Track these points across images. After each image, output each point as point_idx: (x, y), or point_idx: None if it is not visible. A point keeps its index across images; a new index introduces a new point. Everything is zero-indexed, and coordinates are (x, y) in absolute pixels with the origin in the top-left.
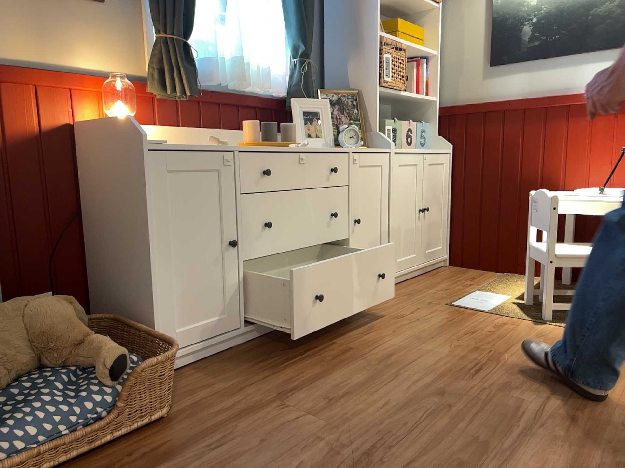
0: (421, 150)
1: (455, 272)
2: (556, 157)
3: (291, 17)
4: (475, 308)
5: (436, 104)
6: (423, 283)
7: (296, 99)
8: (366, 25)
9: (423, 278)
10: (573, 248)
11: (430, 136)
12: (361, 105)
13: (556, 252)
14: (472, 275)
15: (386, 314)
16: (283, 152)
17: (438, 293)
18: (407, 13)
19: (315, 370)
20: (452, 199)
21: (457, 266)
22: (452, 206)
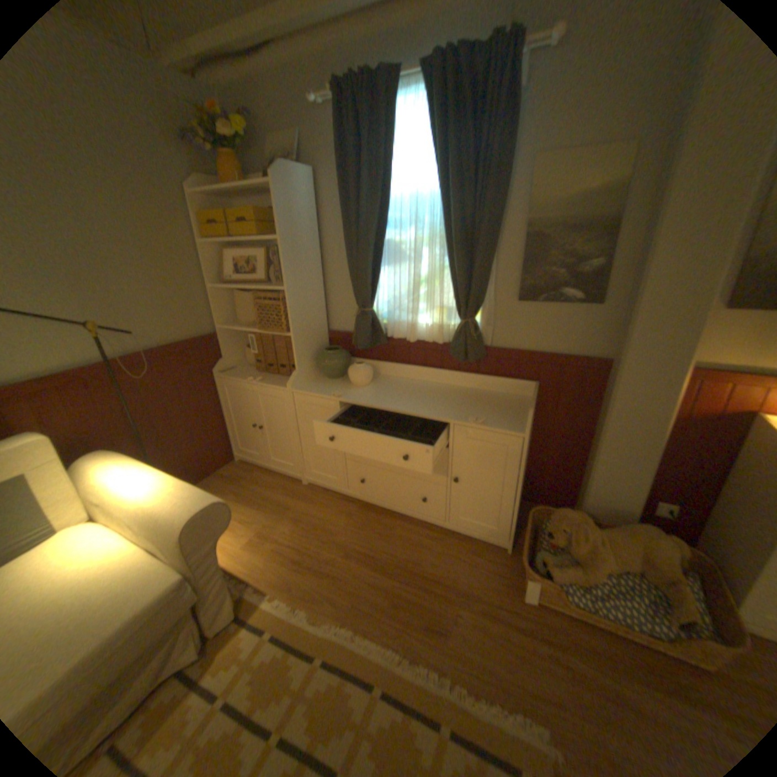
0: None
1: None
2: None
3: None
4: None
5: None
6: None
7: None
8: None
9: None
10: None
11: None
12: None
13: None
14: None
15: None
16: None
17: None
18: None
19: None
20: None
21: None
22: None
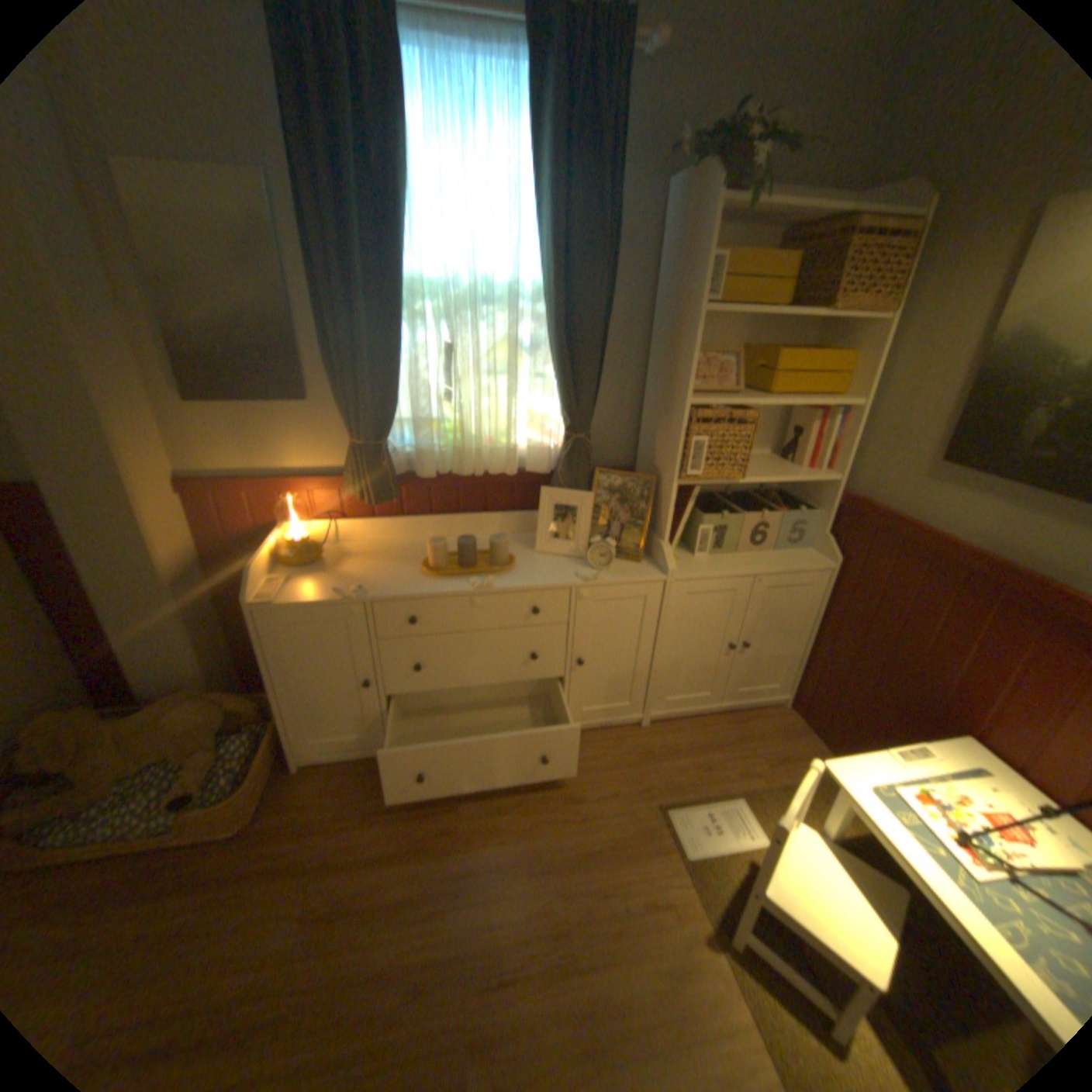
0: (755, 569)
1: (778, 734)
2: (996, 686)
3: (557, 378)
4: (680, 845)
5: (839, 487)
6: (699, 738)
7: (557, 483)
8: (679, 386)
9: (714, 725)
10: (837, 893)
11: (818, 531)
12: (658, 496)
13: (777, 891)
14: (794, 753)
15: (569, 784)
16: (446, 595)
17: (684, 774)
18: (839, 318)
19: (387, 847)
20: (821, 633)
21: (800, 719)
22: (817, 642)
